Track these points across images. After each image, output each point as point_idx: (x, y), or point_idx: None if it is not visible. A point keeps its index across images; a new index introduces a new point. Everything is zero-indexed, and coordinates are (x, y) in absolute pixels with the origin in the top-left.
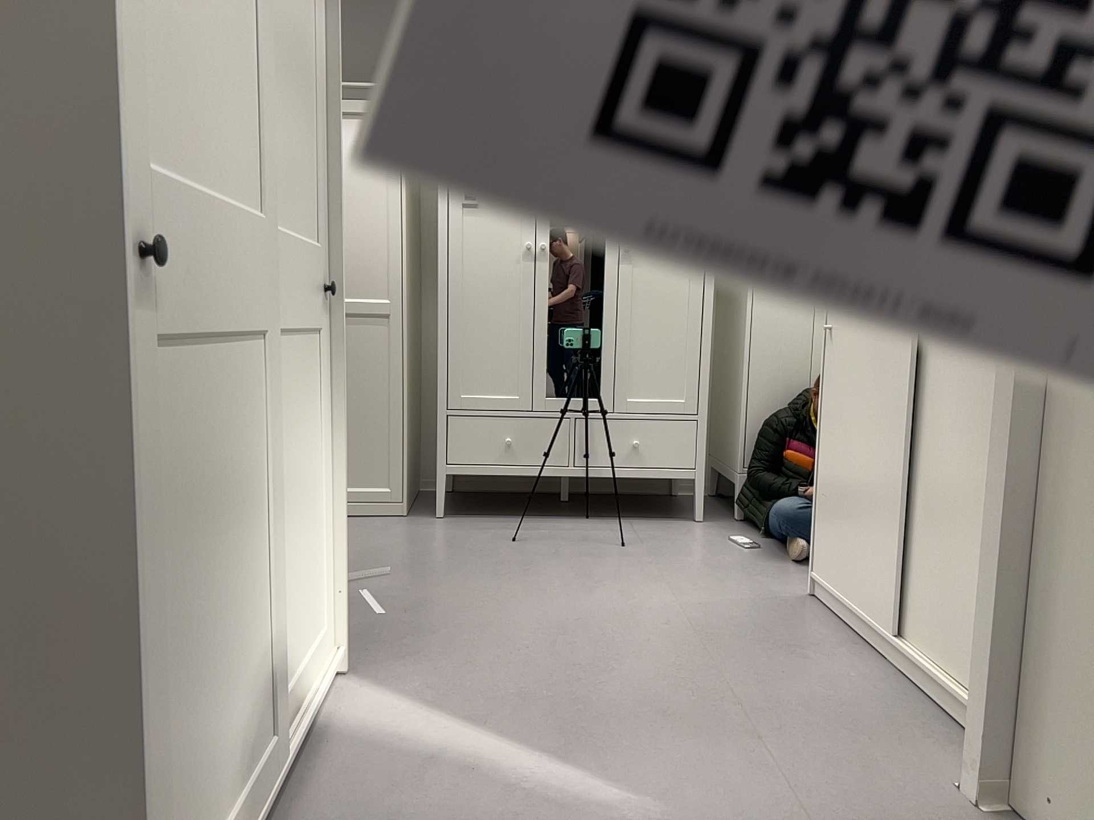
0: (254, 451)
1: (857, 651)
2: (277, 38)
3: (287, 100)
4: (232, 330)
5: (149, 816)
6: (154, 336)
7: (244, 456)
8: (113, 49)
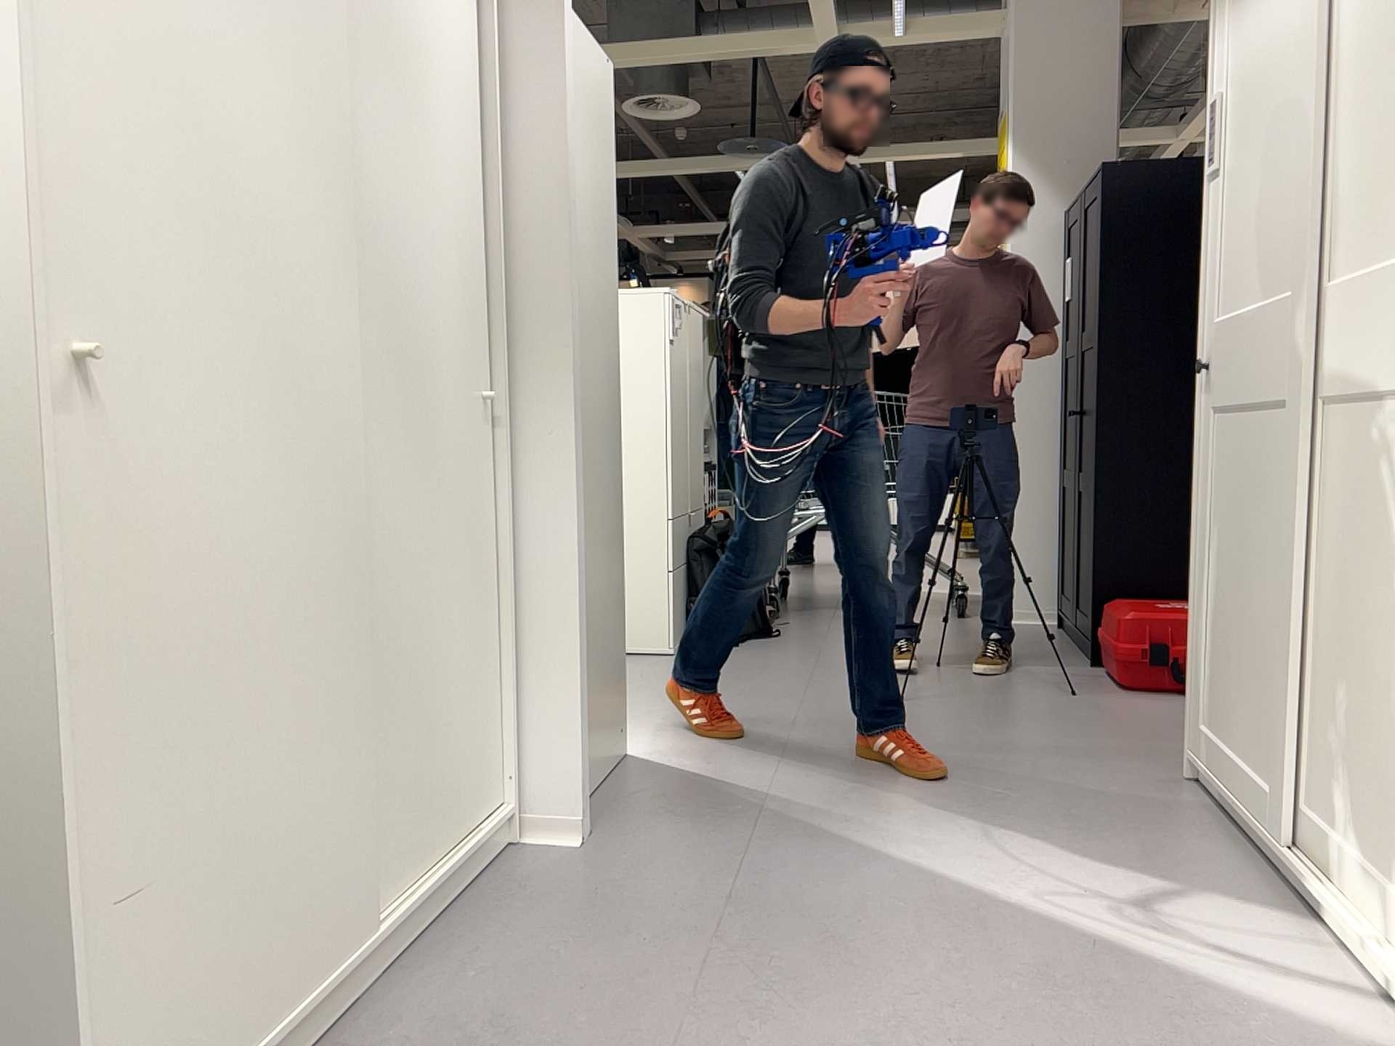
0: (1272, 501)
1: (354, 1038)
2: (1376, 28)
3: (1391, 81)
4: (1253, 395)
5: (1193, 640)
6: (1211, 401)
7: (1263, 499)
8: (1205, 271)
